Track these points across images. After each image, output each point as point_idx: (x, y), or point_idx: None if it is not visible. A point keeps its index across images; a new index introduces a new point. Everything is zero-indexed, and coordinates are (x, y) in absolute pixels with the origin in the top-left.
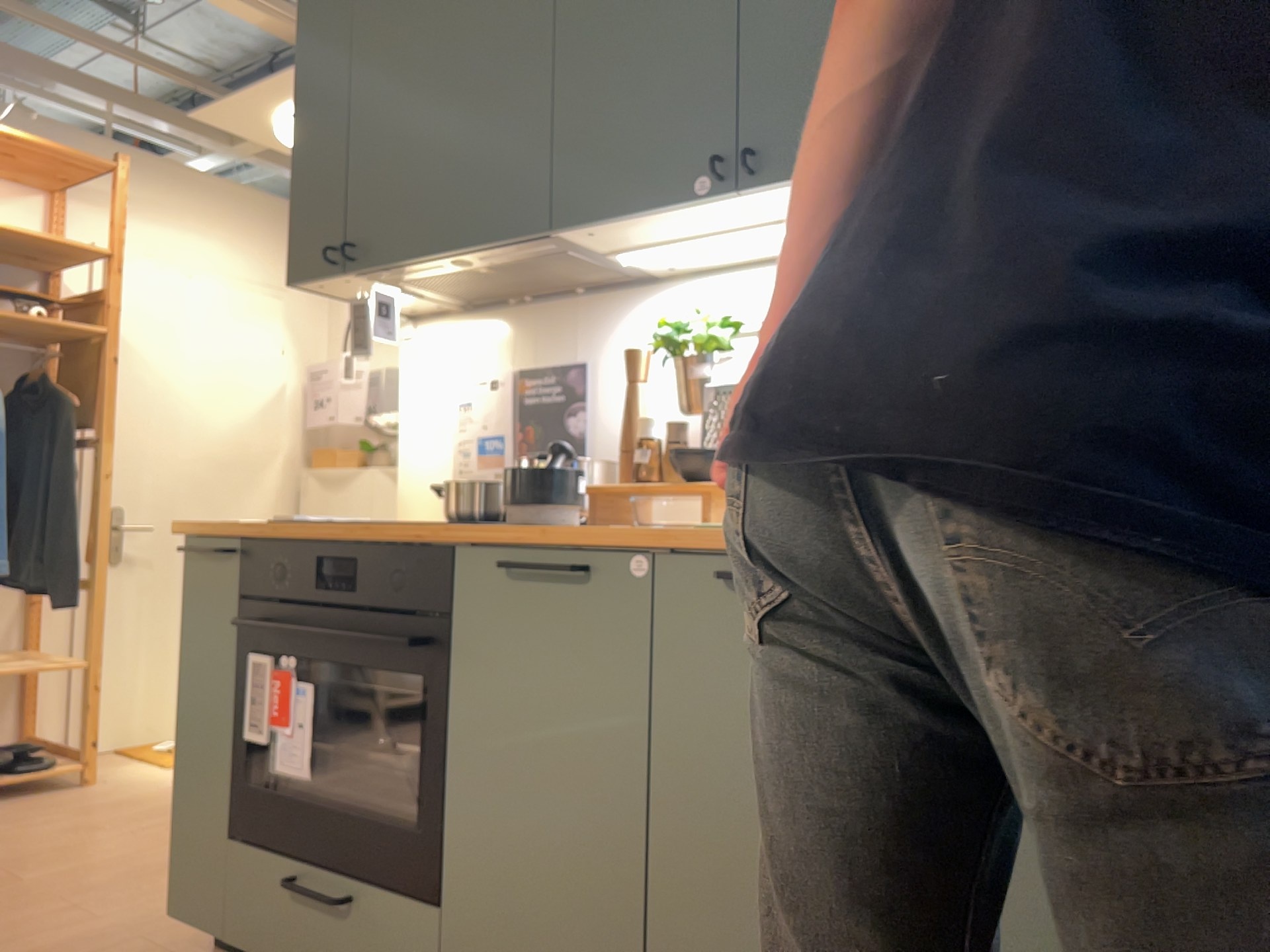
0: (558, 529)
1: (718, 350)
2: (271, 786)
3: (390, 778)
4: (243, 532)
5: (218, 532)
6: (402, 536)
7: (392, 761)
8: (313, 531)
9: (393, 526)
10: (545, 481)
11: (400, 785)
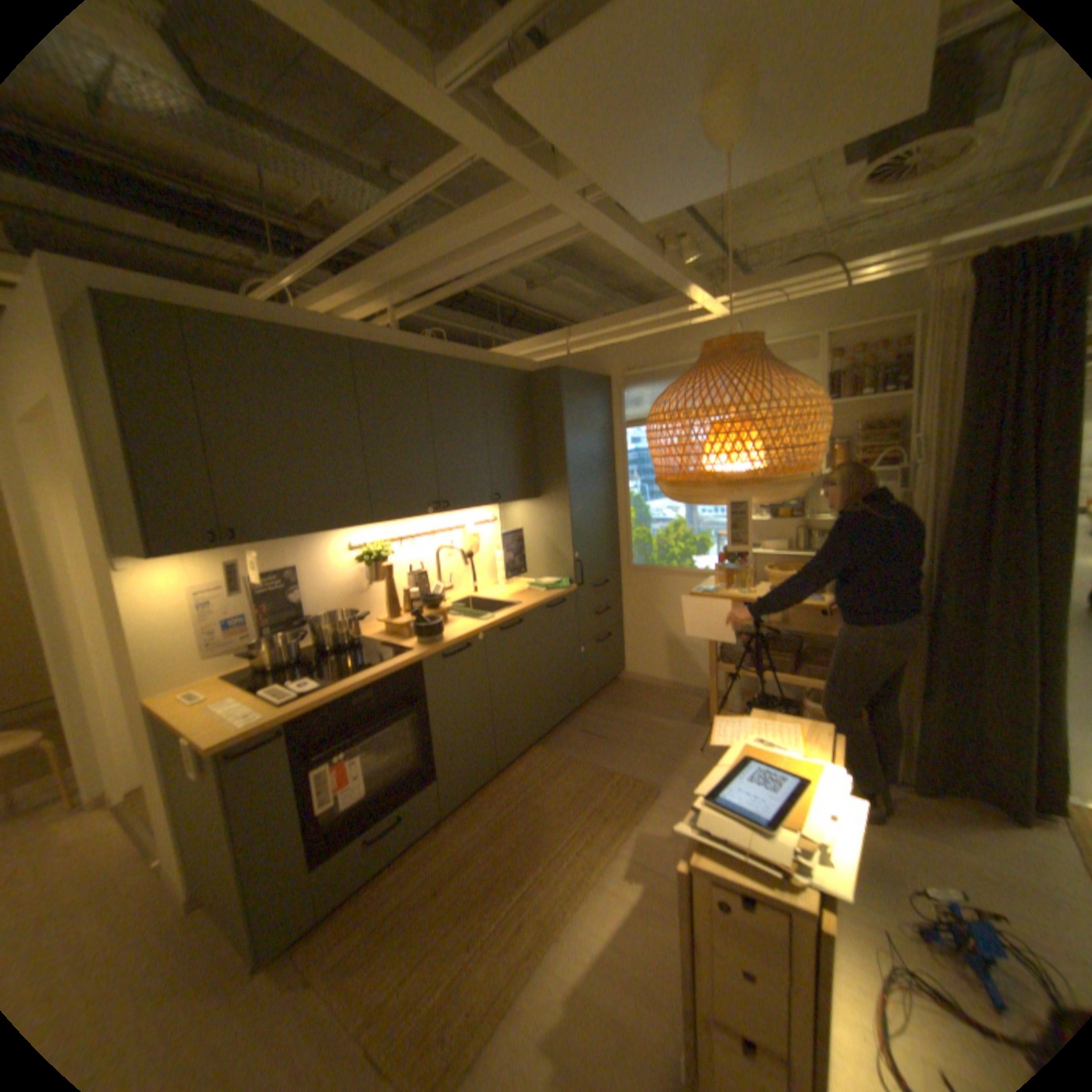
0: (443, 638)
1: (383, 558)
2: (316, 831)
3: (390, 766)
4: (280, 720)
5: (265, 729)
6: (393, 668)
7: (377, 764)
8: (336, 692)
9: (380, 668)
10: (439, 624)
11: (390, 766)
